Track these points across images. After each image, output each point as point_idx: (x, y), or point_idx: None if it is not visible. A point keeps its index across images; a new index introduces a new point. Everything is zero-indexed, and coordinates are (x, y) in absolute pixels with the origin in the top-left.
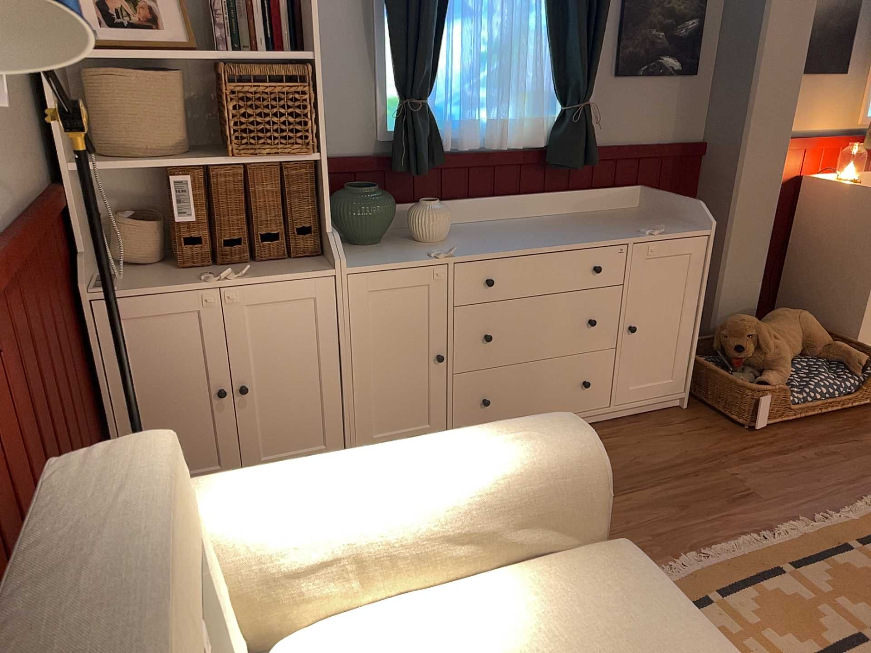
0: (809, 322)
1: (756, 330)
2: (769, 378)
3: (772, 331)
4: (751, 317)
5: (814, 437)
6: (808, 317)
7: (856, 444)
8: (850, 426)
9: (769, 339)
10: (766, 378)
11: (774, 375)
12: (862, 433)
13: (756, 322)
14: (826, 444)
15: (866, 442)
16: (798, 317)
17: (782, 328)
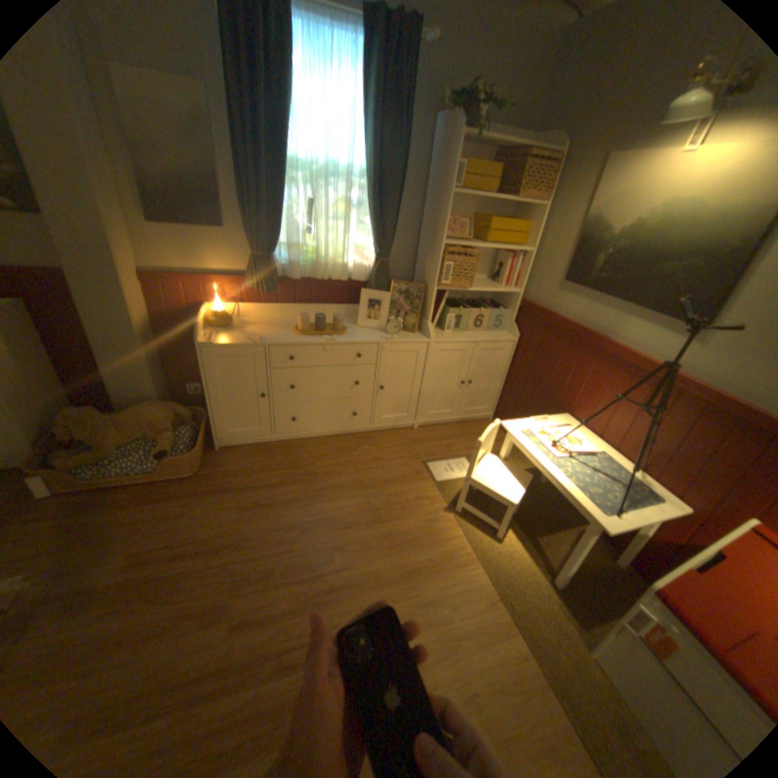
0: (149, 417)
1: (72, 423)
2: (76, 459)
3: (112, 421)
4: (82, 412)
5: (85, 508)
6: (152, 412)
7: (102, 519)
8: (131, 500)
9: (99, 428)
10: (65, 461)
11: (88, 456)
12: (129, 508)
13: (87, 415)
14: (81, 516)
15: (114, 517)
16: (142, 413)
17: (121, 420)
